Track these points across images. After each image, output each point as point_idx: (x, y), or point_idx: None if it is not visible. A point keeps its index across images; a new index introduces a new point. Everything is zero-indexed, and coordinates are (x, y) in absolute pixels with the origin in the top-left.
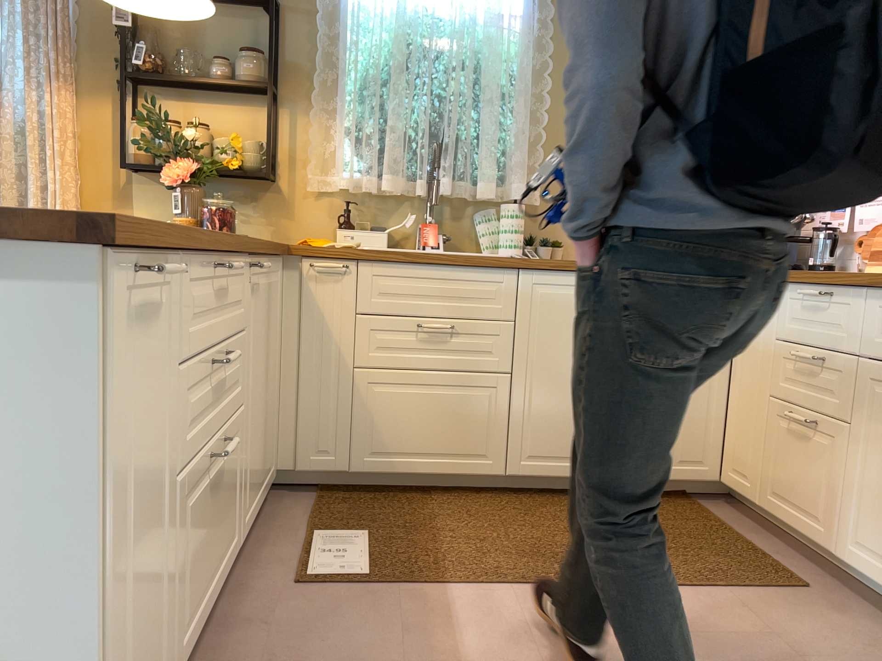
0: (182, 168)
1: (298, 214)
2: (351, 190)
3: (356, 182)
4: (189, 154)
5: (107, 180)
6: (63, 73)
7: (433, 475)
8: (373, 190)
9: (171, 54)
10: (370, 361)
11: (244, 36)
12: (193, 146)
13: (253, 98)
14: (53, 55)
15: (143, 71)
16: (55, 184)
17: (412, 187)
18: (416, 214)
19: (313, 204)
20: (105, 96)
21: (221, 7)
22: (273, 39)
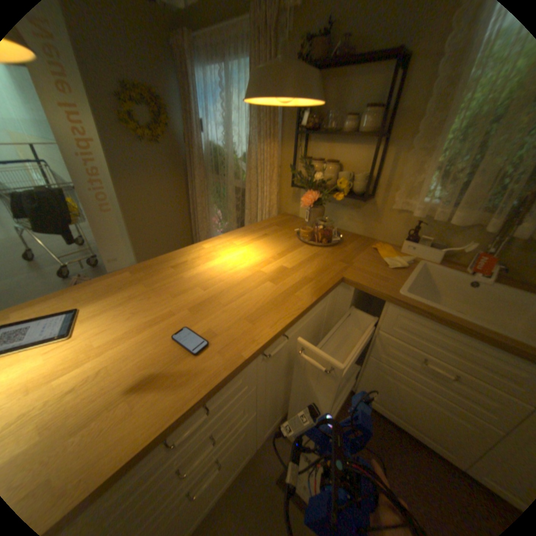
0: (310, 197)
1: (384, 221)
2: (427, 213)
3: (433, 208)
4: (316, 188)
5: (290, 186)
6: (270, 132)
7: (407, 432)
8: (445, 218)
9: (327, 109)
10: (383, 359)
11: (375, 87)
12: (321, 180)
13: (371, 138)
14: (267, 121)
15: (307, 126)
16: (265, 191)
17: (487, 218)
18: (480, 244)
19: (396, 216)
20: (292, 140)
21: (363, 65)
22: (392, 93)
